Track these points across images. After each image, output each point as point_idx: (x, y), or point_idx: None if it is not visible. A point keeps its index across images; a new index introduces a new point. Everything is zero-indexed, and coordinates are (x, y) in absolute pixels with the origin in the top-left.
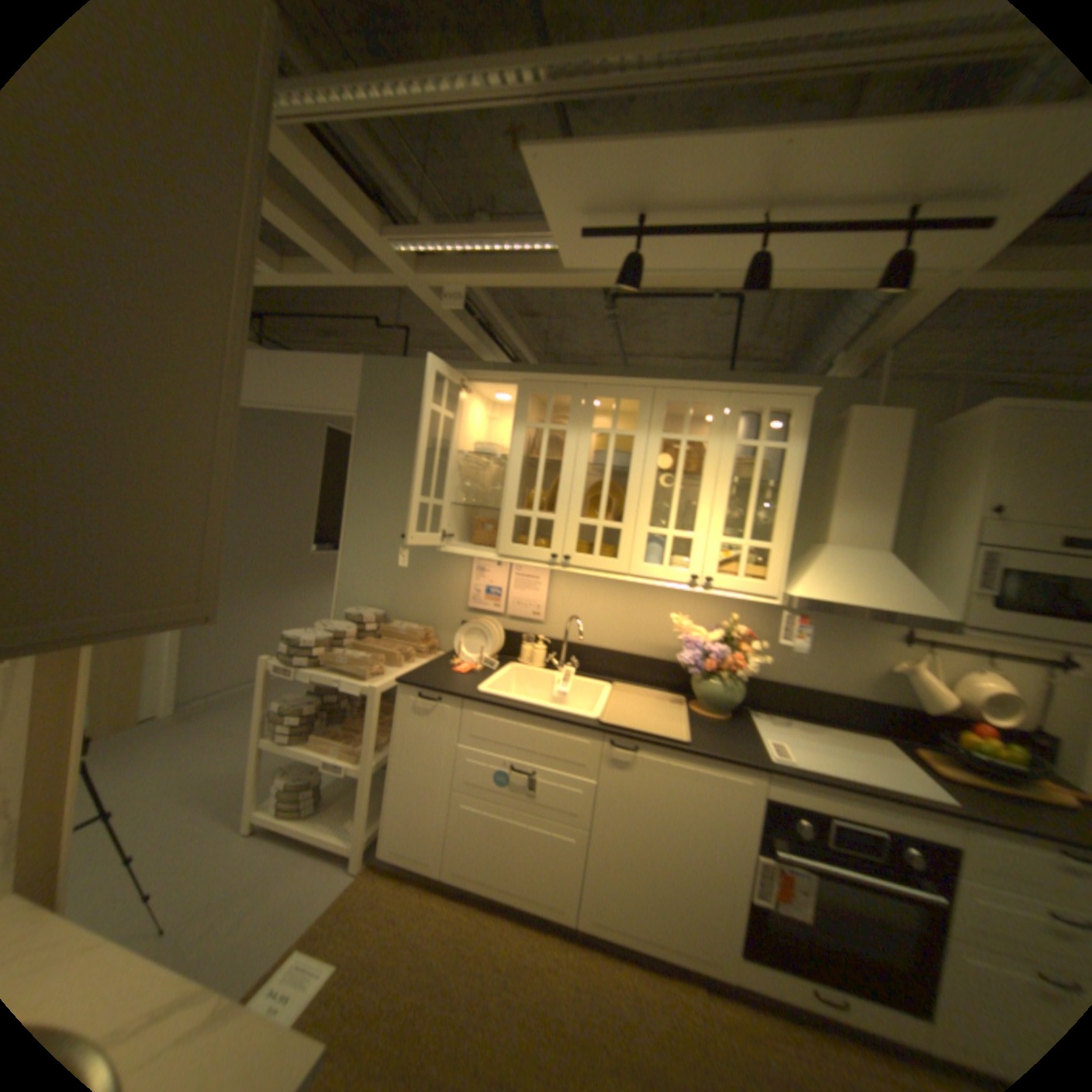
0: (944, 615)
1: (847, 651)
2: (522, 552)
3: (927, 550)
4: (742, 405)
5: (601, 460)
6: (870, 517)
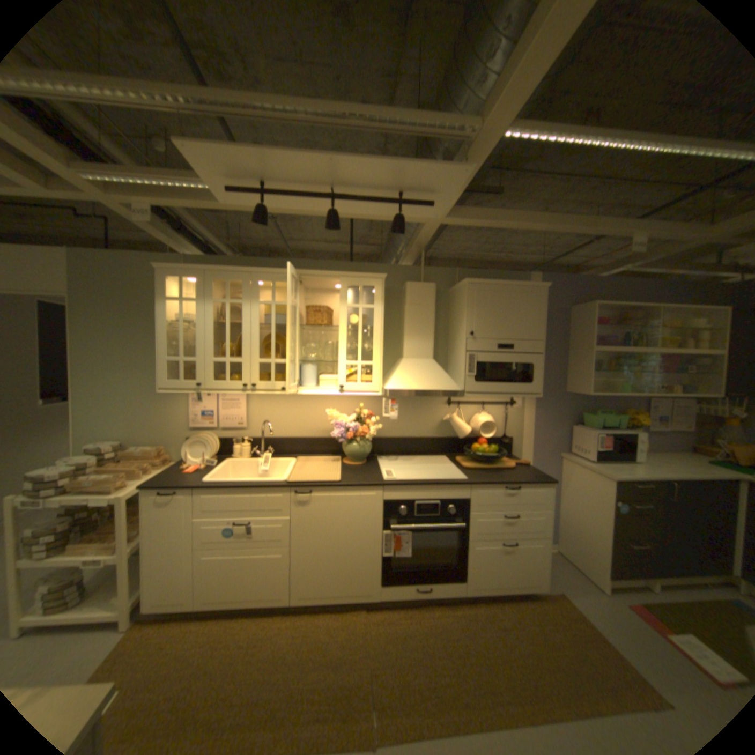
0: (455, 388)
1: (422, 414)
2: (223, 385)
3: (450, 356)
4: (350, 283)
5: (270, 320)
6: (421, 342)
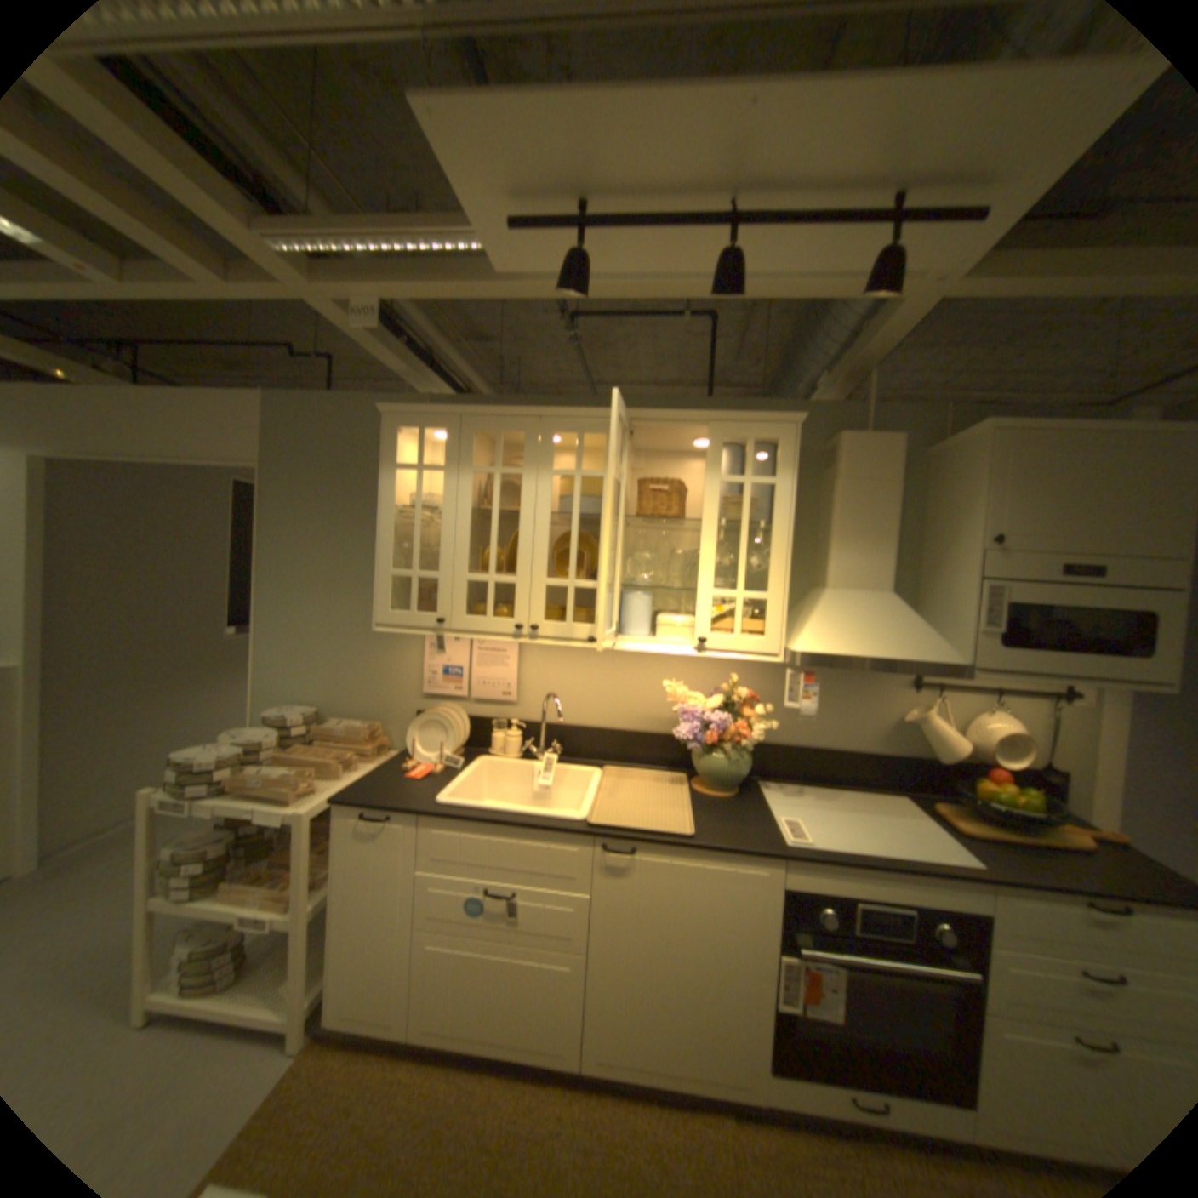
0: (954, 660)
1: (856, 704)
2: (481, 626)
3: (929, 587)
4: (724, 437)
5: (569, 508)
6: (870, 556)
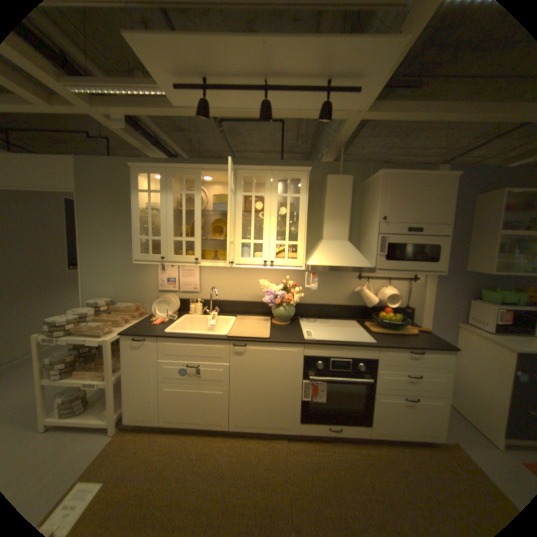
0: (368, 265)
1: (336, 286)
2: (180, 259)
3: (363, 238)
4: (280, 177)
5: (216, 208)
6: (339, 226)
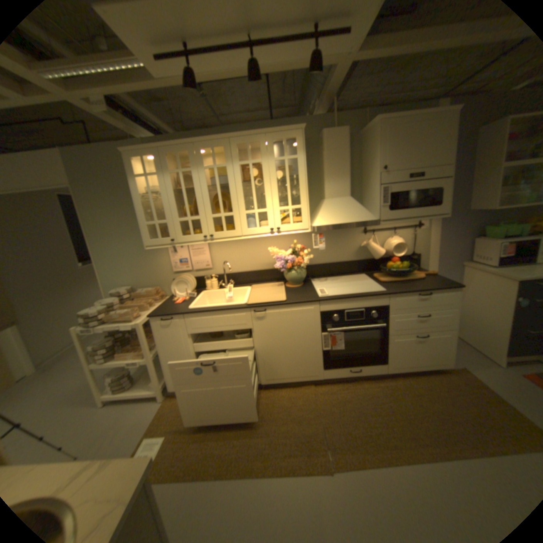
0: (372, 219)
1: (343, 243)
2: (189, 239)
3: (365, 192)
4: (274, 139)
5: (214, 182)
6: (339, 182)
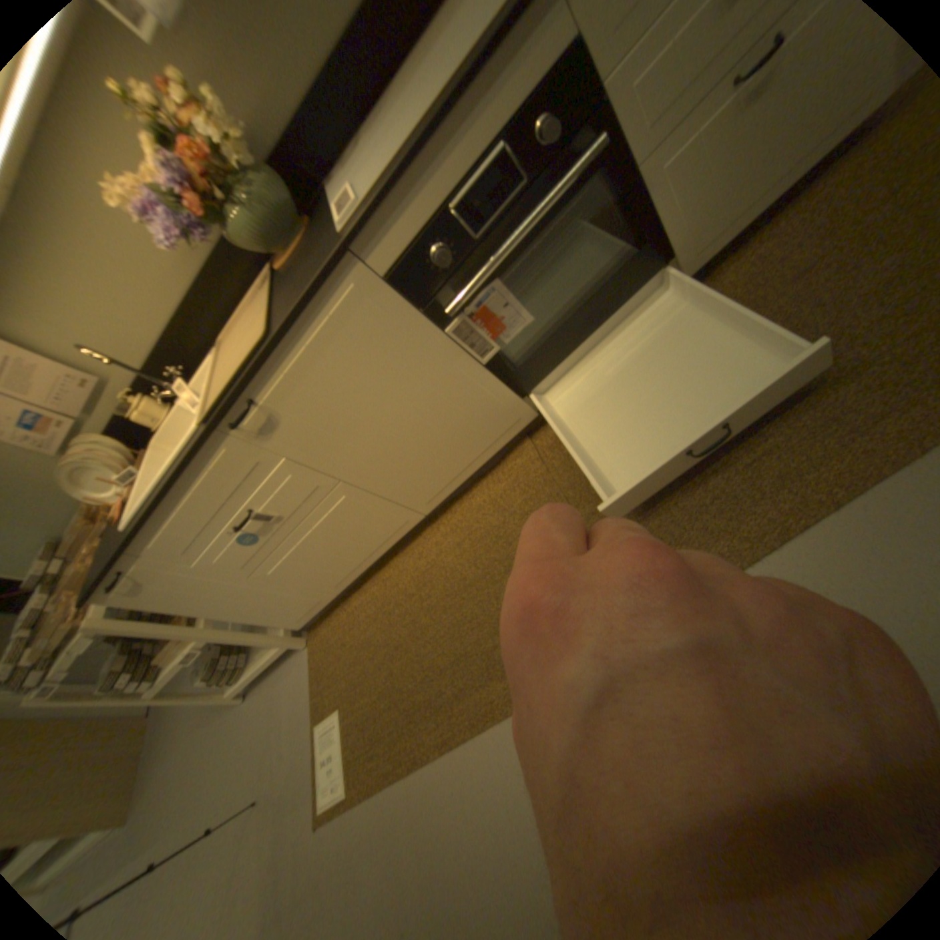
0: None
1: None
2: None
3: None
4: None
5: None
6: None
